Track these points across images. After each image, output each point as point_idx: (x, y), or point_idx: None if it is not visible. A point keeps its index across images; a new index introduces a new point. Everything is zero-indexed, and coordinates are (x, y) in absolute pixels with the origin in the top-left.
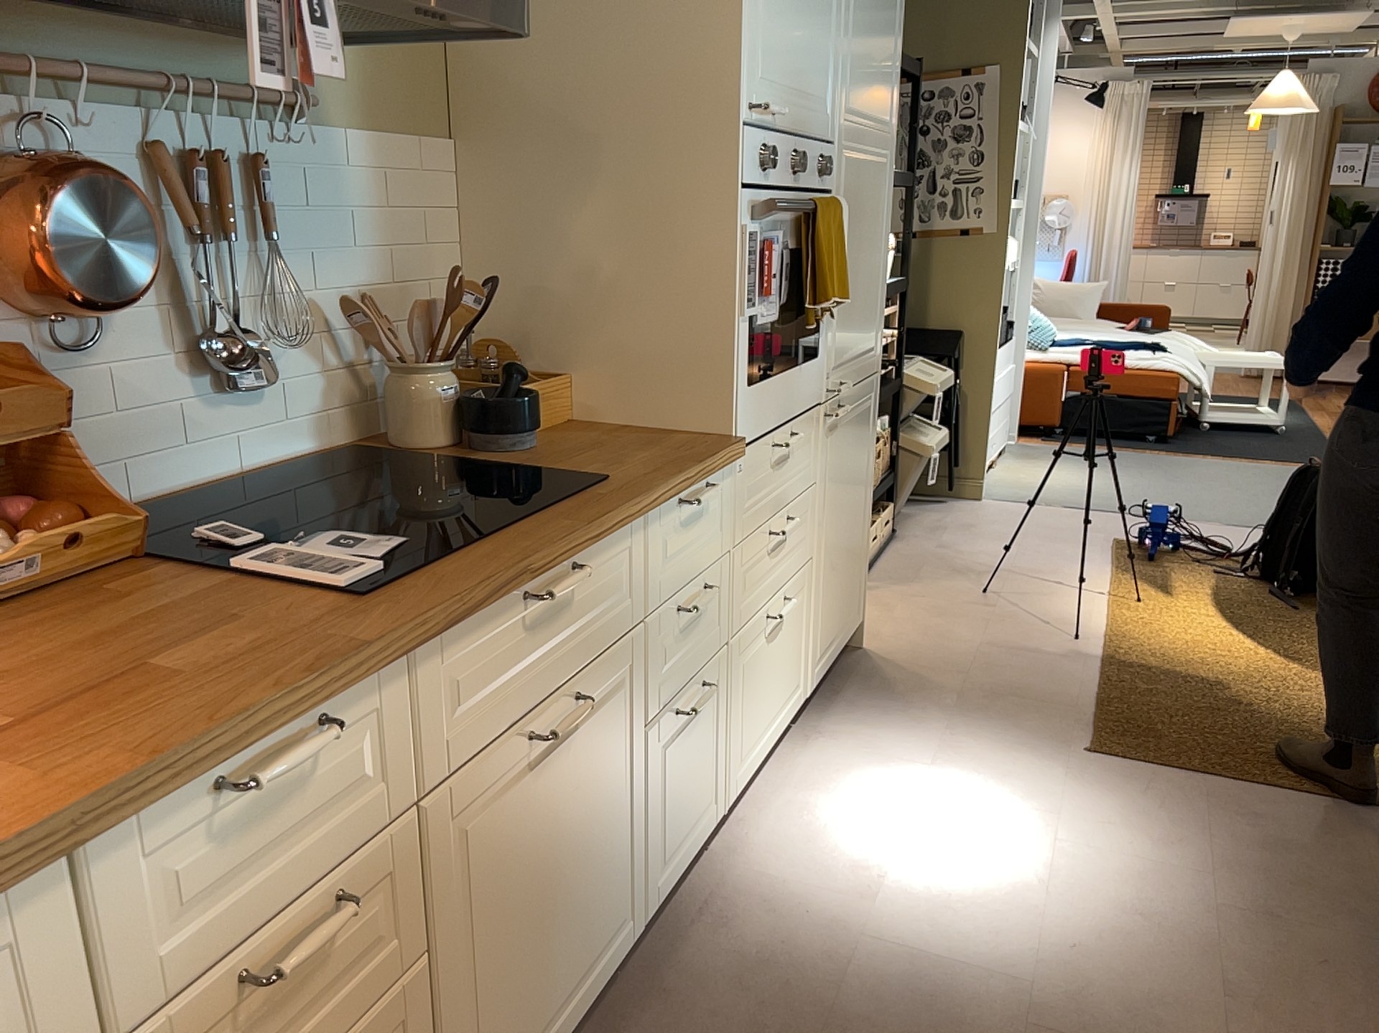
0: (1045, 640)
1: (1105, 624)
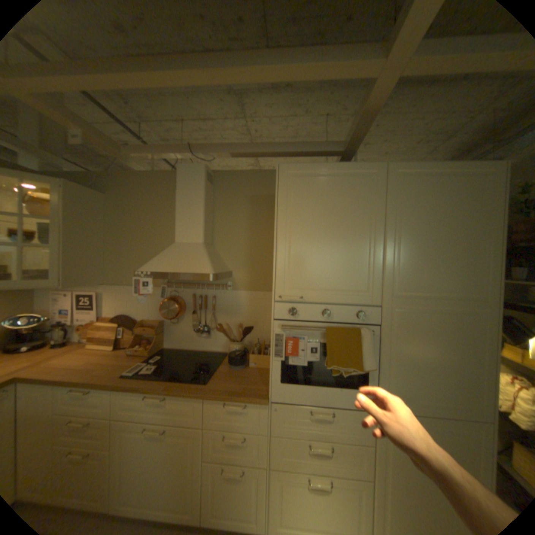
0: None
1: None
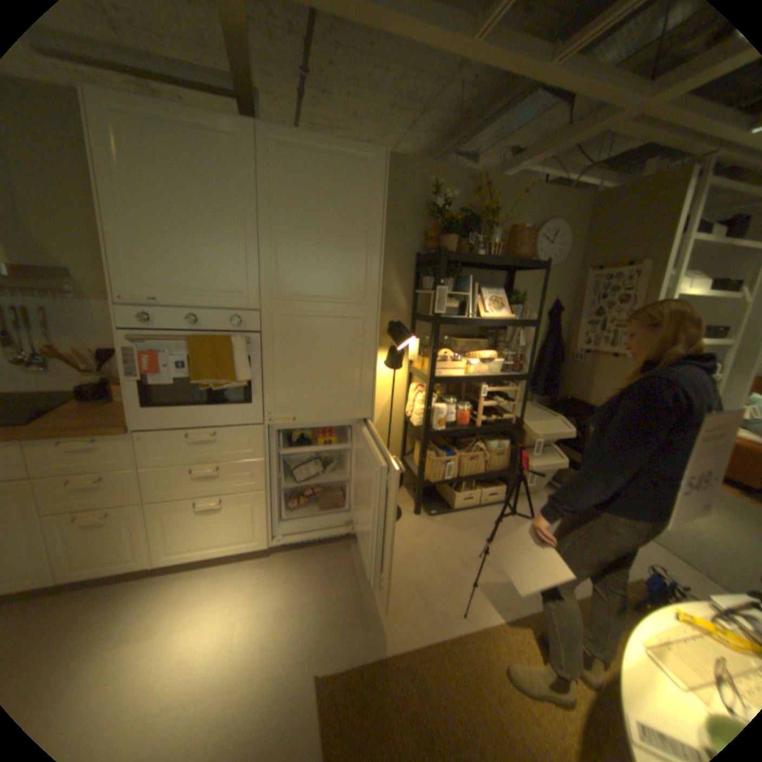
0: (446, 605)
1: (502, 625)
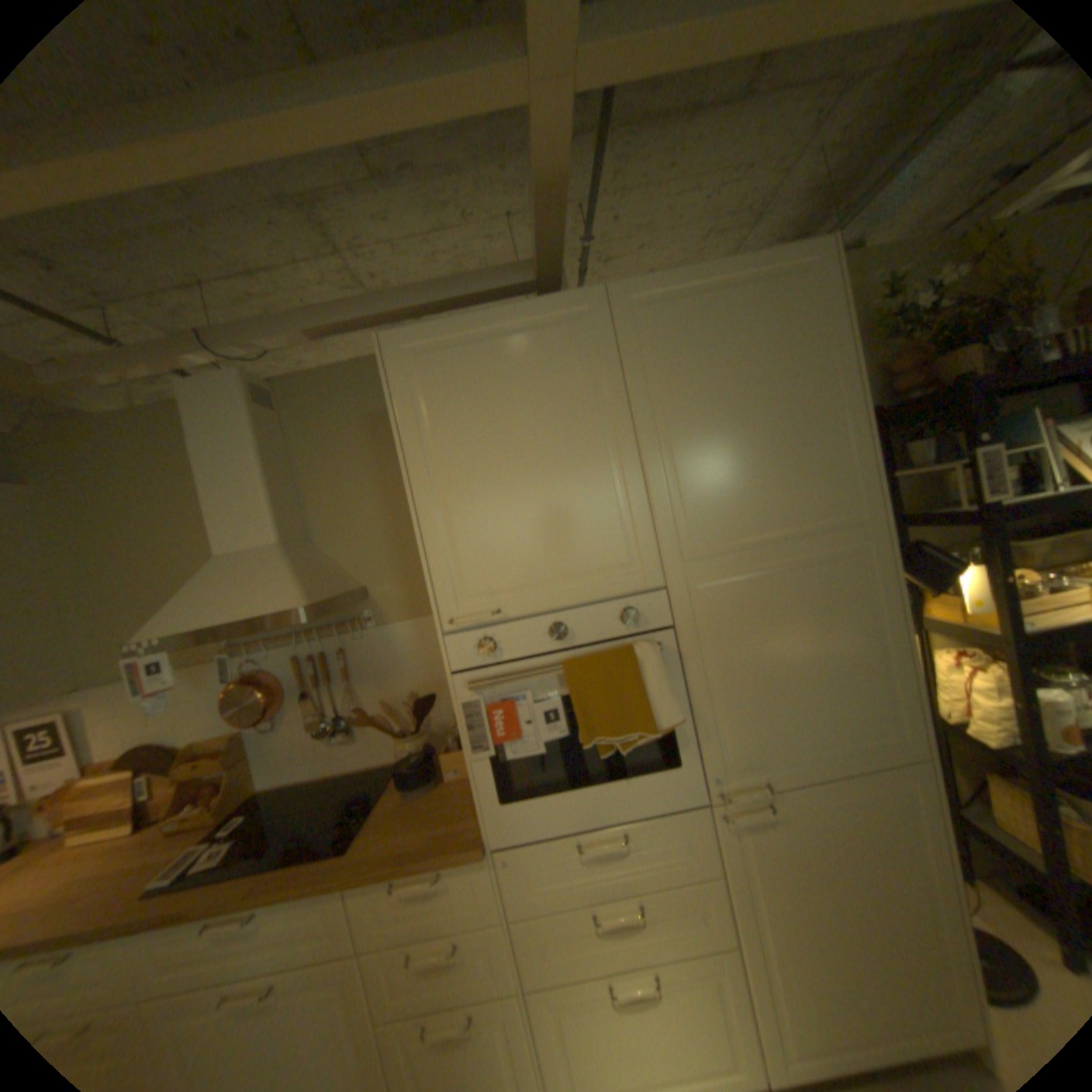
0: None
1: None
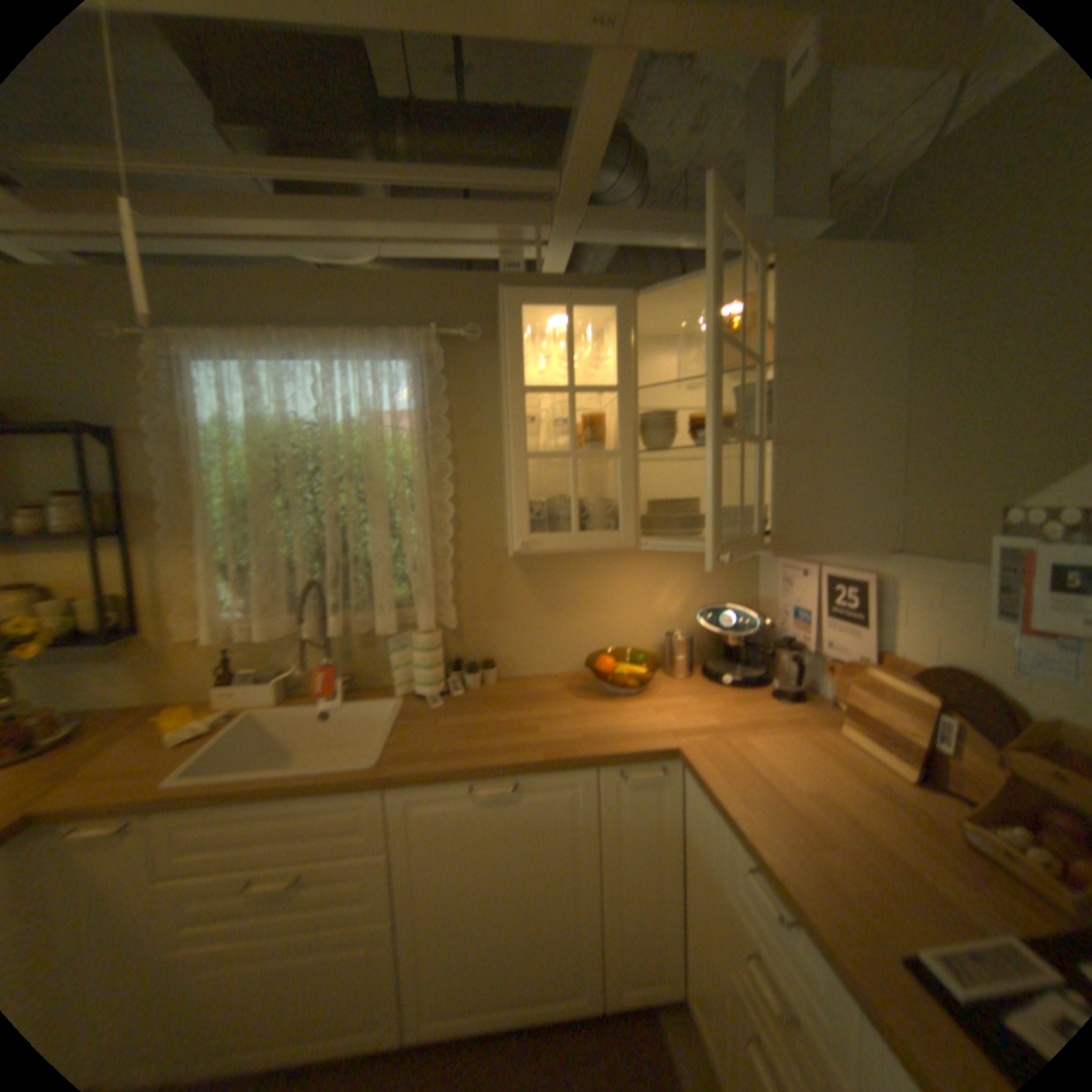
0: None
1: None
